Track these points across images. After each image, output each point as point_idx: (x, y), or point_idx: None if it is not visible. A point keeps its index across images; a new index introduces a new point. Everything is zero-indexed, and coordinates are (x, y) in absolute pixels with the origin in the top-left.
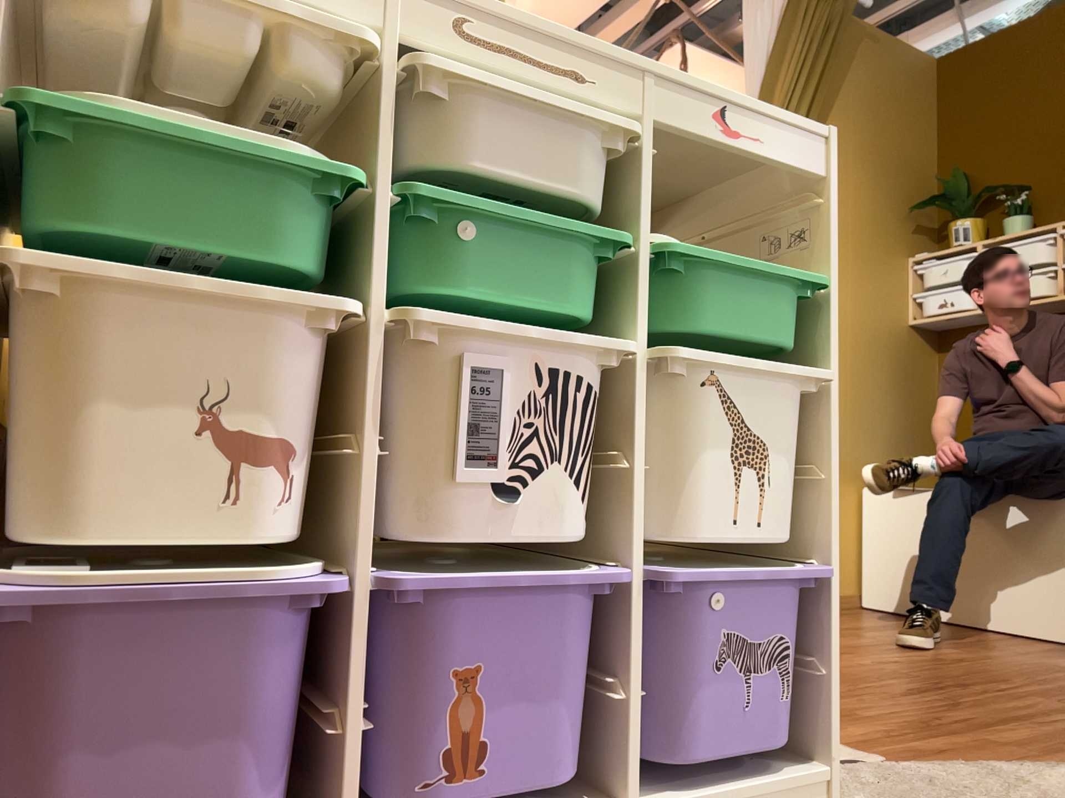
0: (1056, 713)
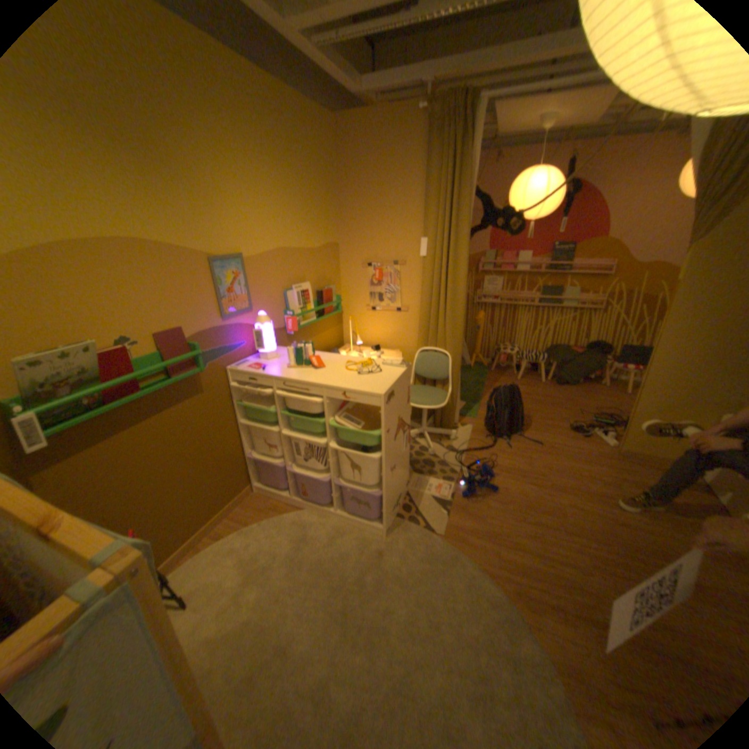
0: (562, 569)
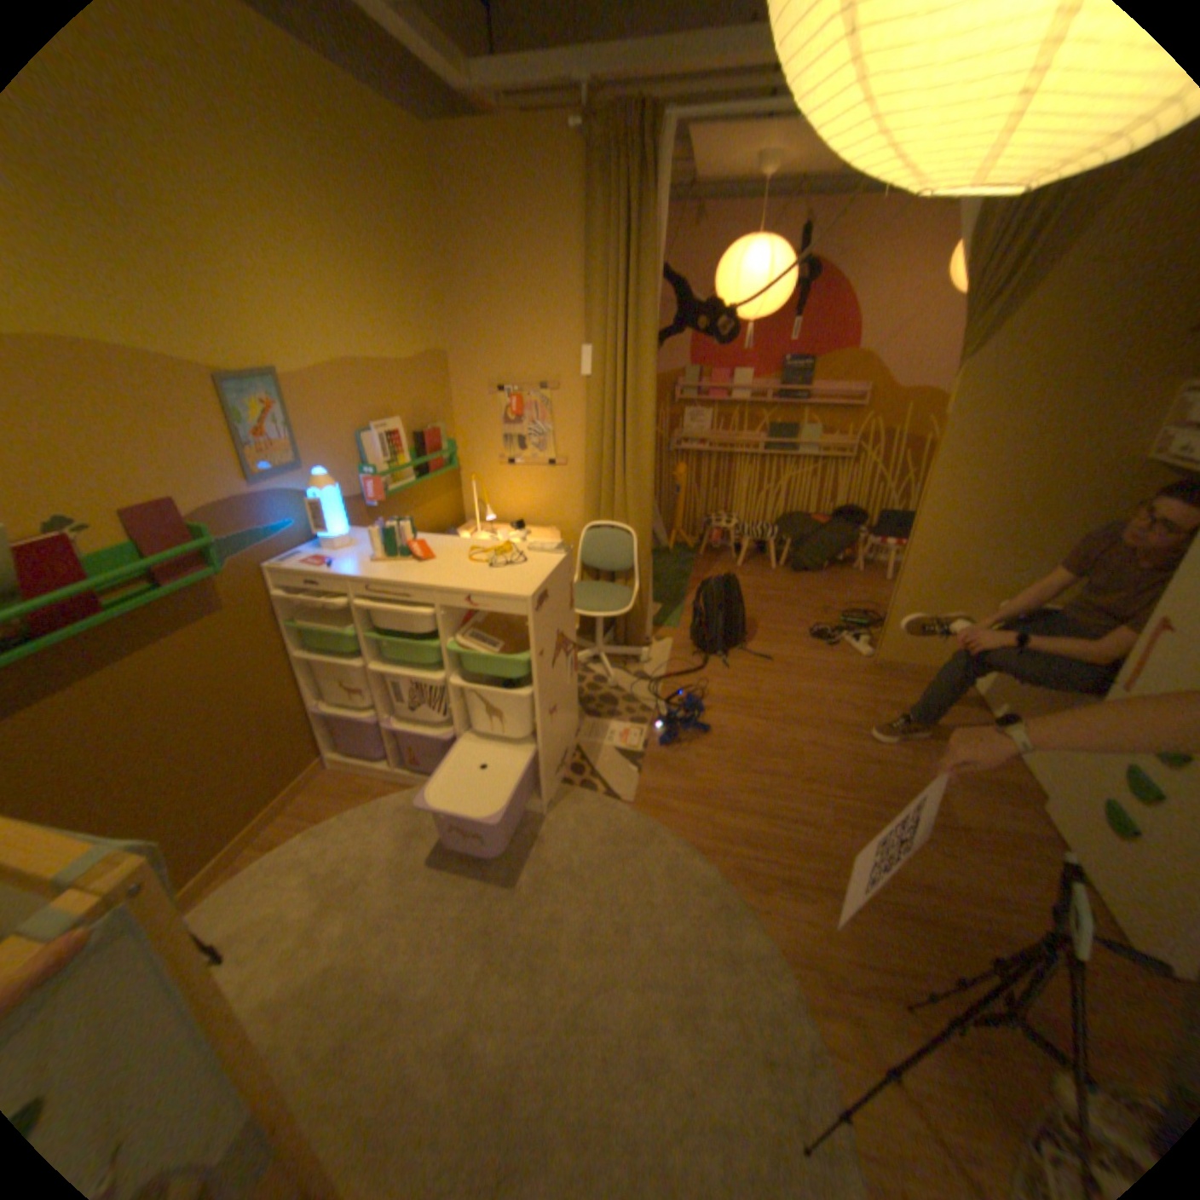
0: (796, 829)
